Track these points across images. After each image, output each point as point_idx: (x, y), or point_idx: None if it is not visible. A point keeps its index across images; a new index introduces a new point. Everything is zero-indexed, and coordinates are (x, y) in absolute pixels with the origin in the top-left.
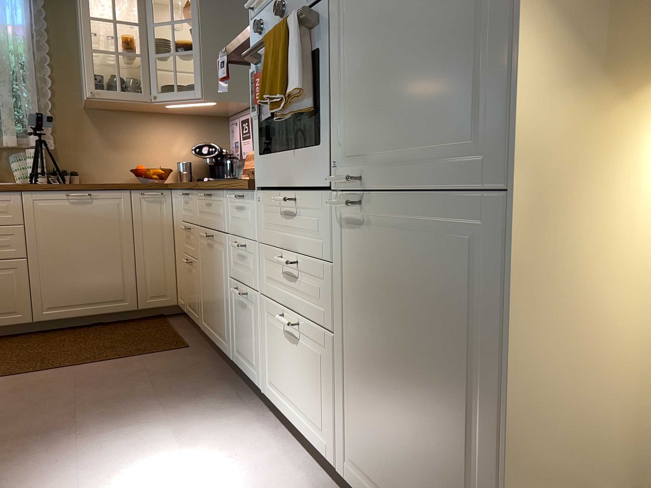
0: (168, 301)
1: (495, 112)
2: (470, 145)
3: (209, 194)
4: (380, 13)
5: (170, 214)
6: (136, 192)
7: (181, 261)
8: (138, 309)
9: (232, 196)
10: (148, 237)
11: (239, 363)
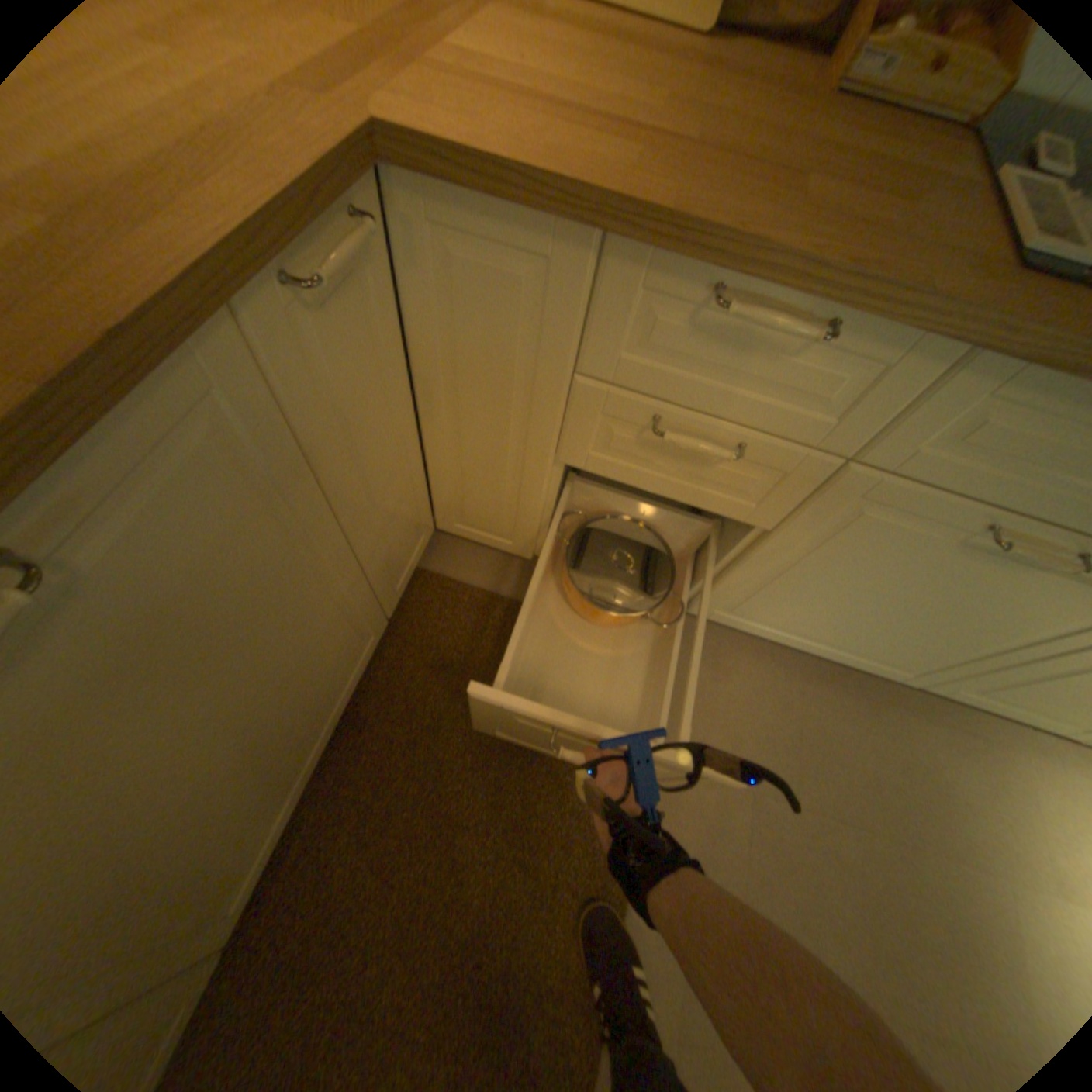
0: (424, 542)
1: None
2: None
3: None
4: None
5: (392, 304)
6: (256, 287)
7: (510, 471)
8: (388, 619)
9: None
10: (364, 455)
11: (975, 701)
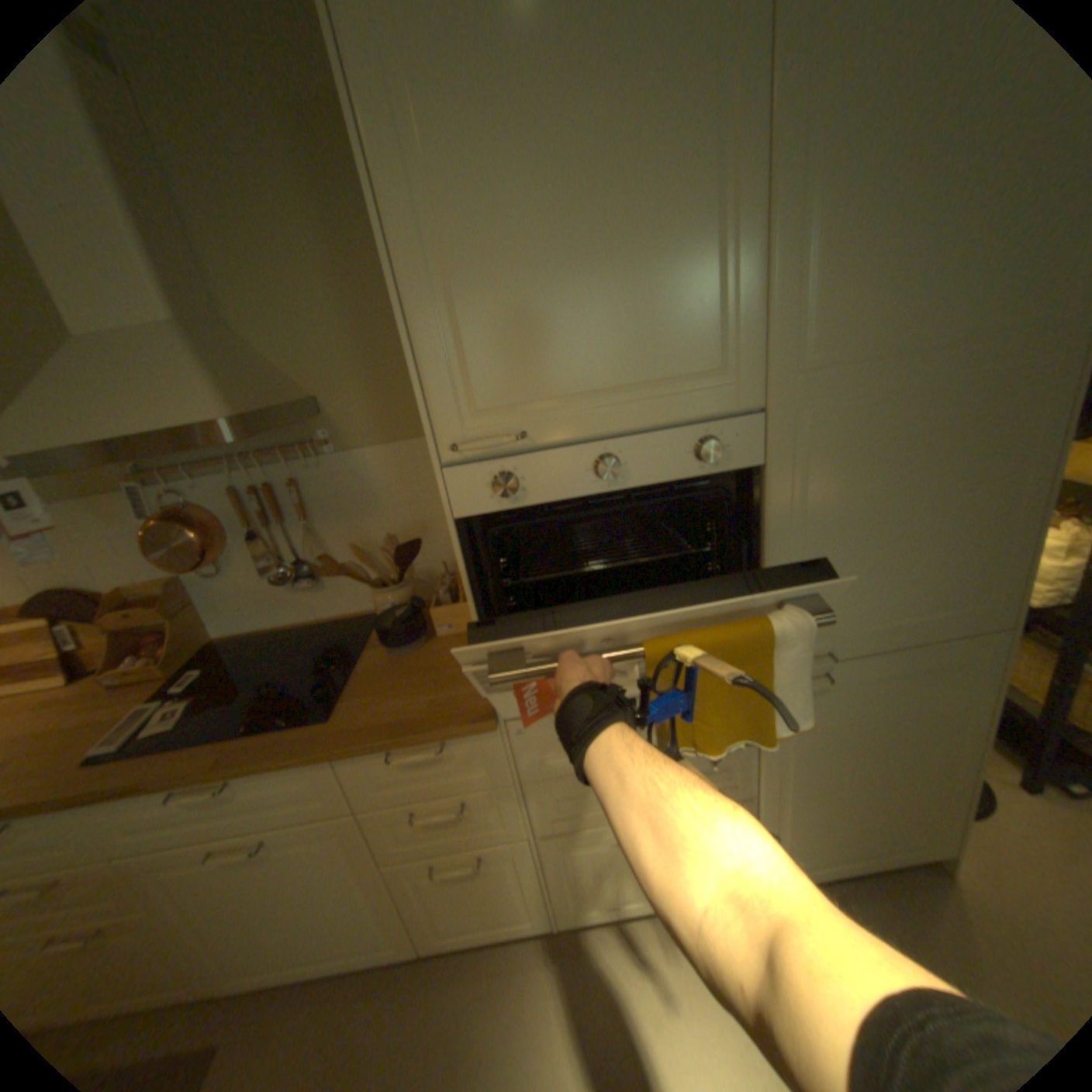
0: None
1: (1001, 584)
2: (973, 608)
3: (212, 786)
4: (870, 503)
5: None
6: None
7: None
8: None
9: (373, 757)
10: None
11: (449, 946)
